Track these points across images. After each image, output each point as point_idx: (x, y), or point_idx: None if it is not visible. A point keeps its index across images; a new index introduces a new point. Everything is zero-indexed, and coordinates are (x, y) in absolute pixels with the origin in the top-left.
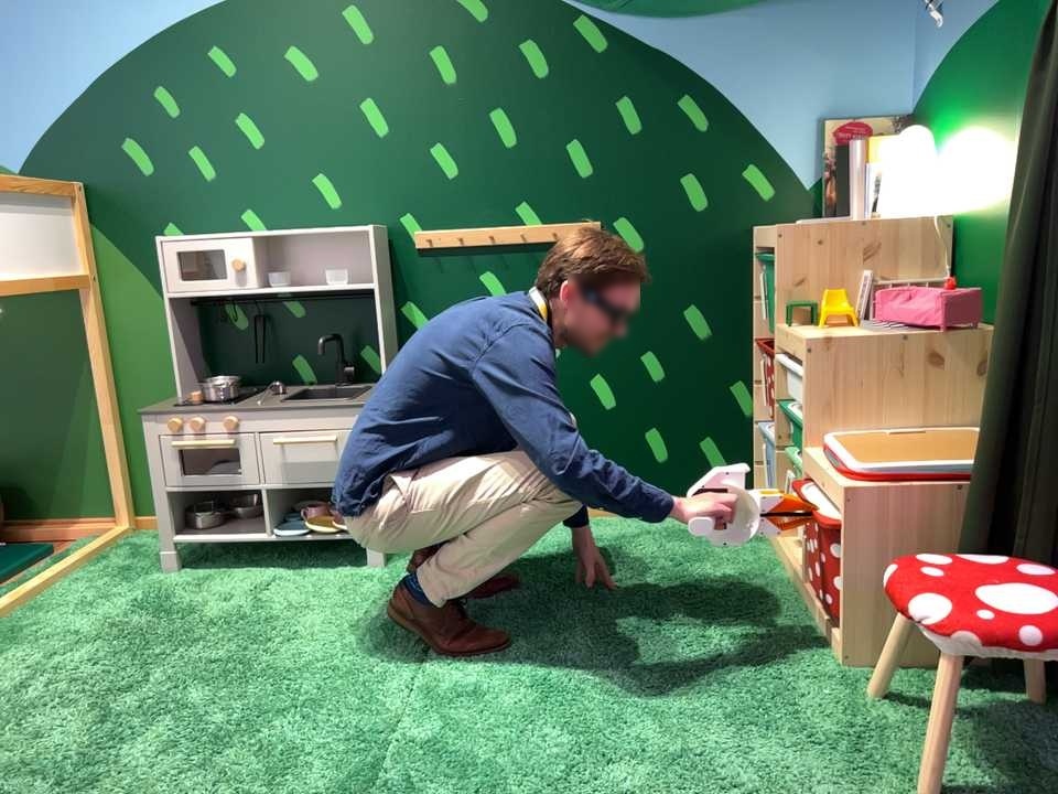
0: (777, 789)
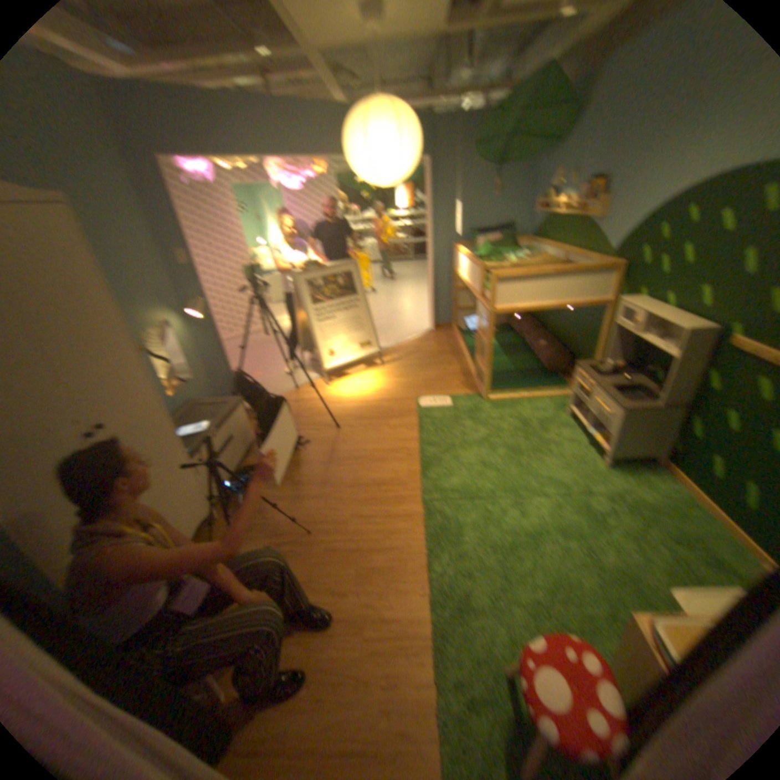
0: (497, 612)
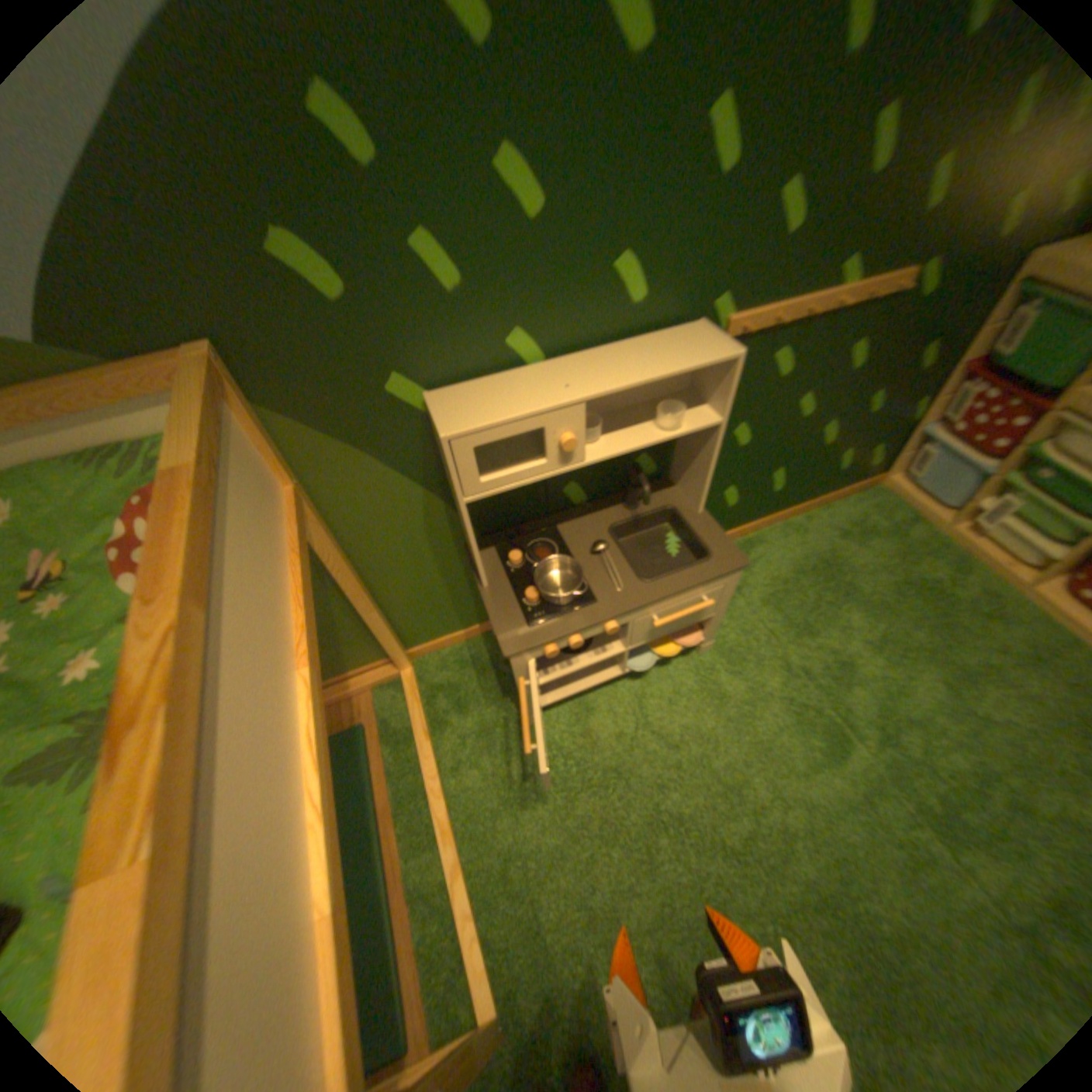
0: None
